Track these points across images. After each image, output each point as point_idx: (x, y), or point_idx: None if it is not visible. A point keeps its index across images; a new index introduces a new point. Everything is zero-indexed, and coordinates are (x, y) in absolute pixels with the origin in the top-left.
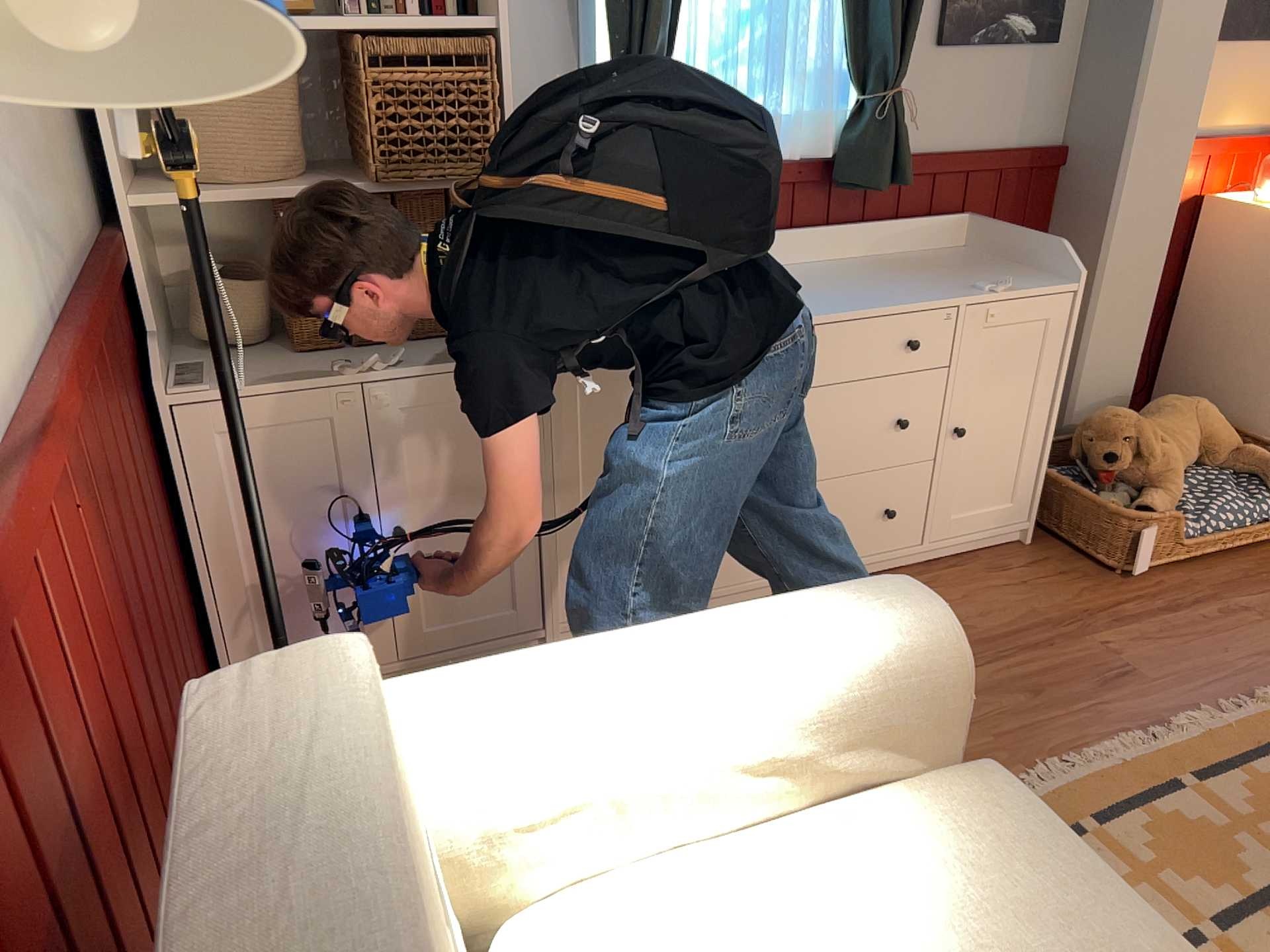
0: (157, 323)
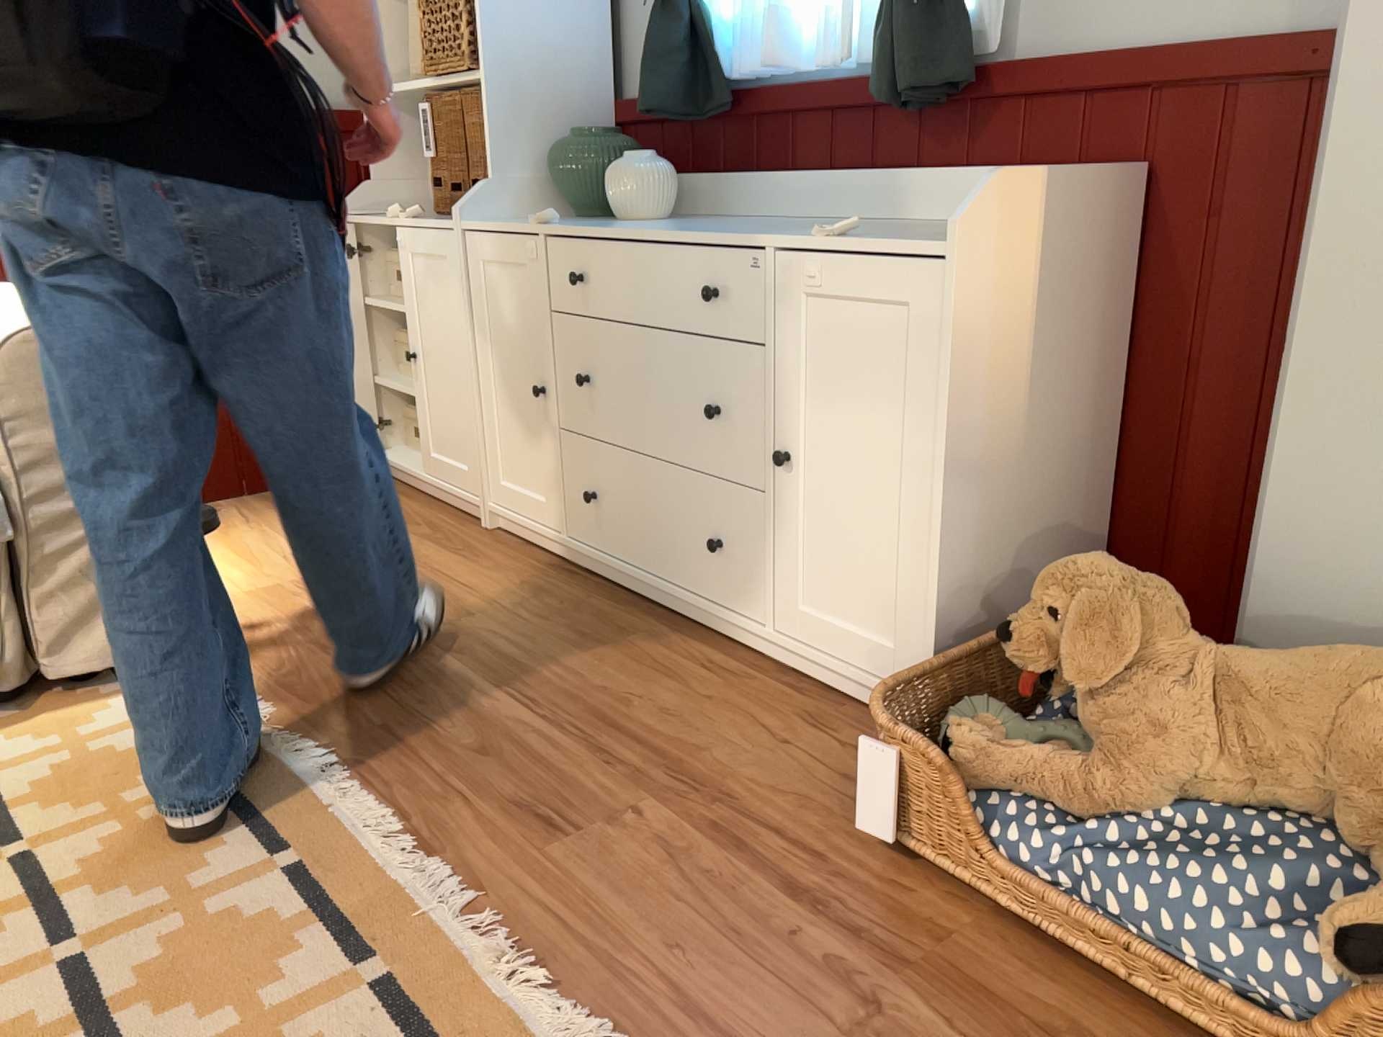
0: (388, 181)
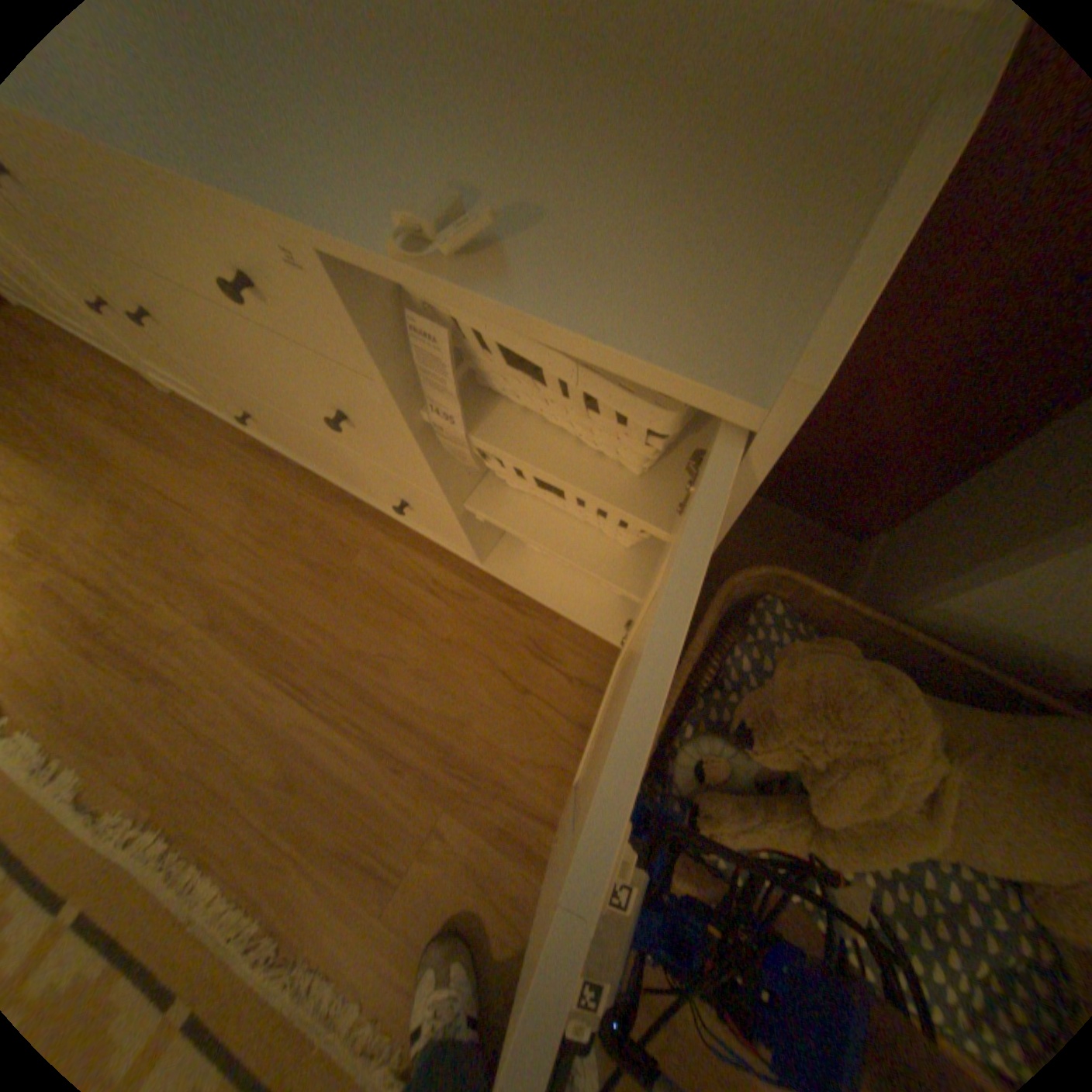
0: None
